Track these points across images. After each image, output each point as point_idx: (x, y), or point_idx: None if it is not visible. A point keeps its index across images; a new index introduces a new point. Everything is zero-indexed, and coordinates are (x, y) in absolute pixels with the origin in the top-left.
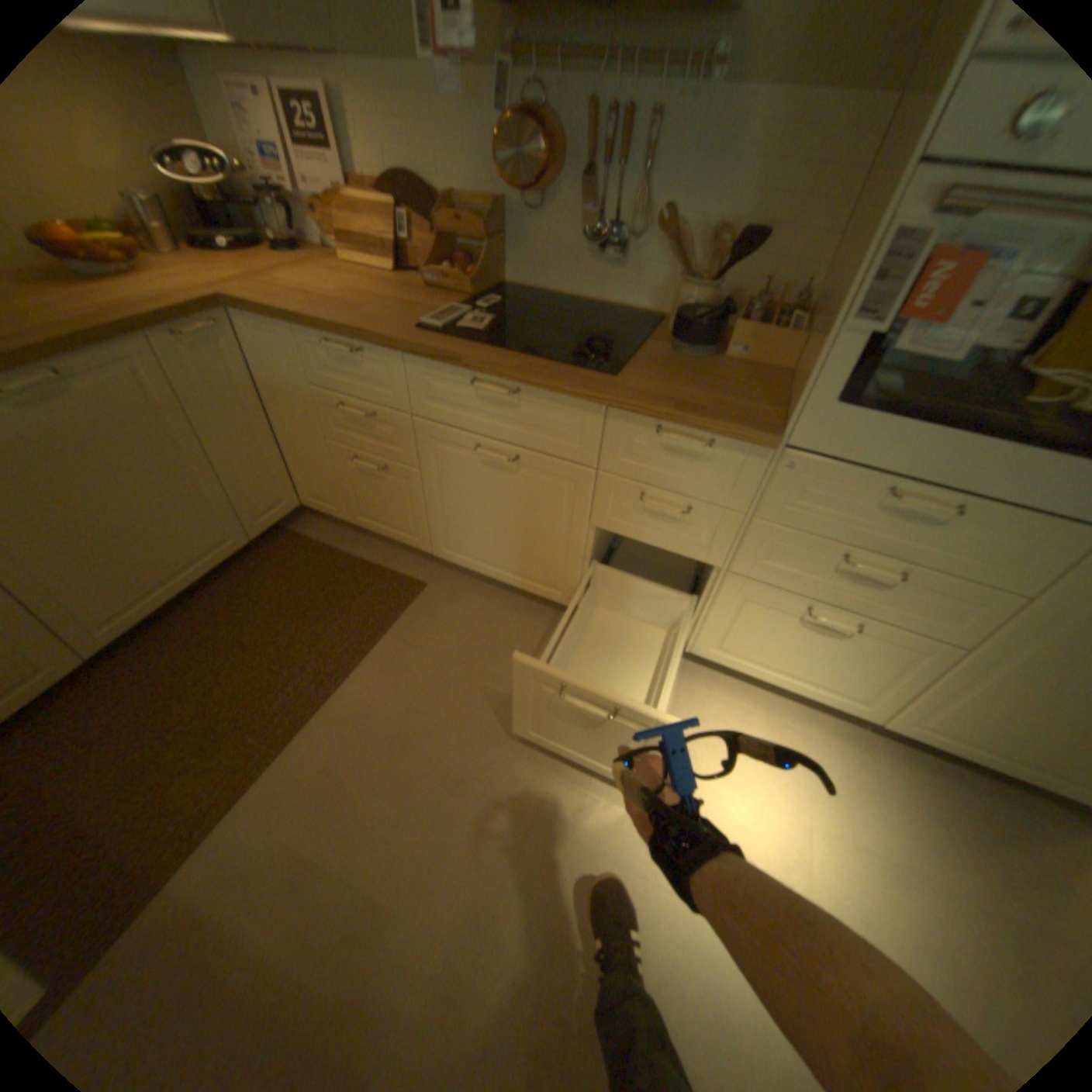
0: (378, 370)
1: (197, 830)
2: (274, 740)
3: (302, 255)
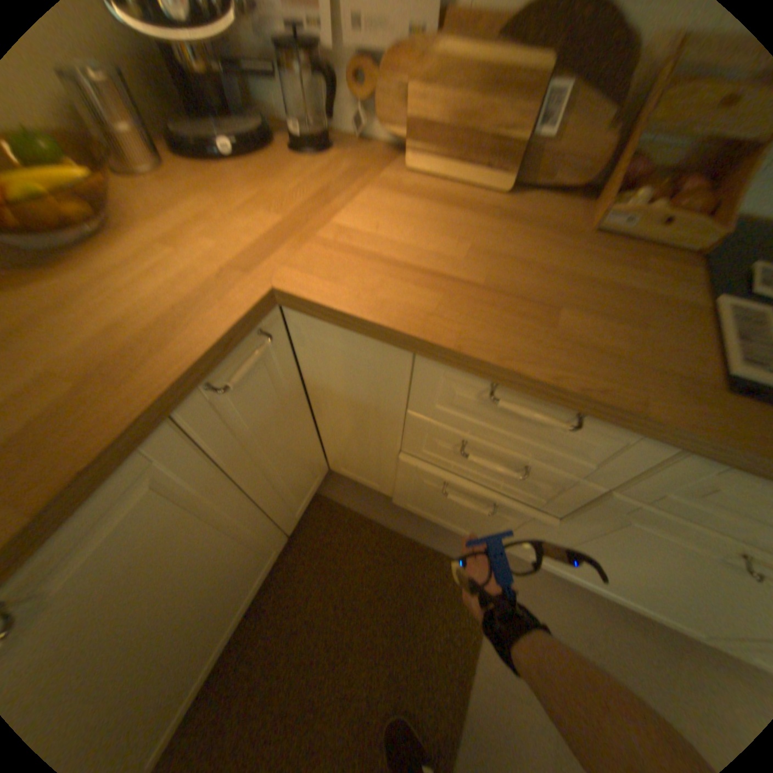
0: (599, 441)
1: None
2: None
3: (340, 150)
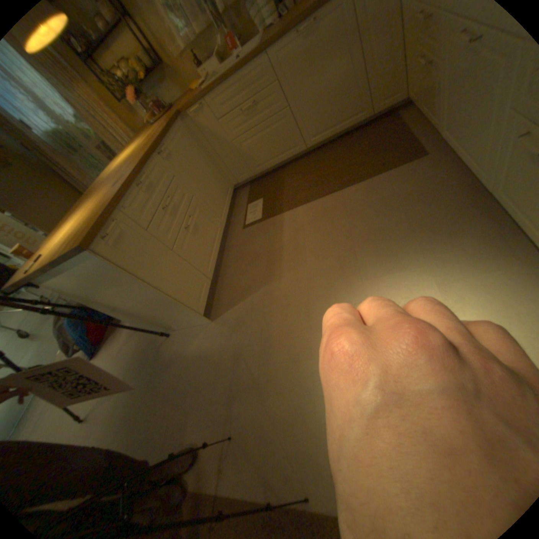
0: None
1: (295, 204)
2: (324, 192)
3: None
